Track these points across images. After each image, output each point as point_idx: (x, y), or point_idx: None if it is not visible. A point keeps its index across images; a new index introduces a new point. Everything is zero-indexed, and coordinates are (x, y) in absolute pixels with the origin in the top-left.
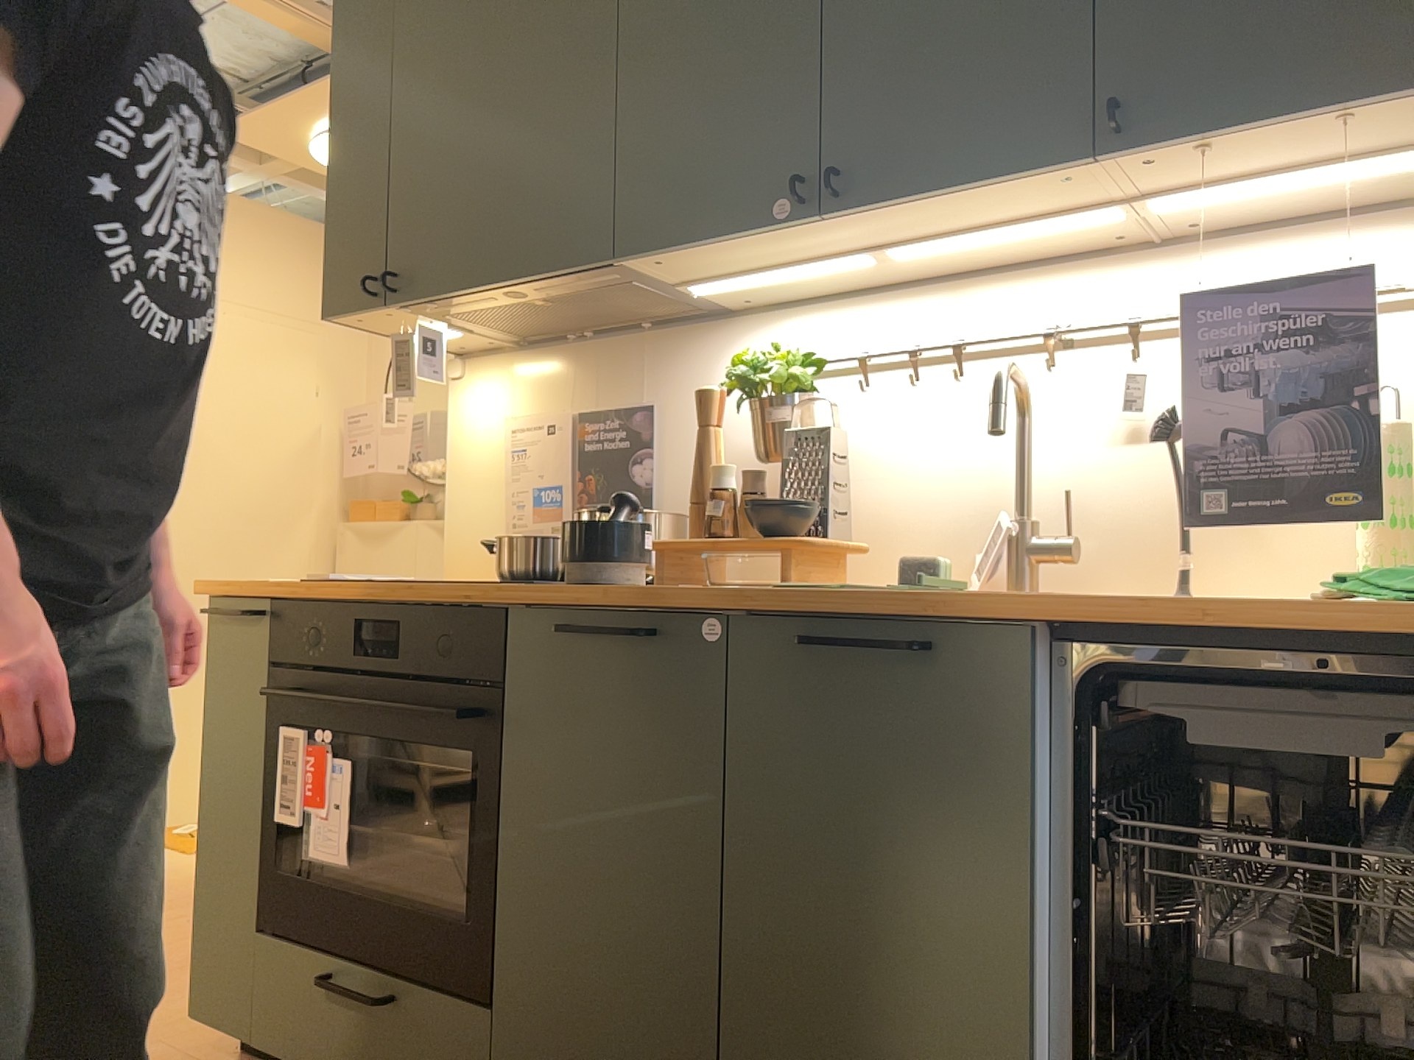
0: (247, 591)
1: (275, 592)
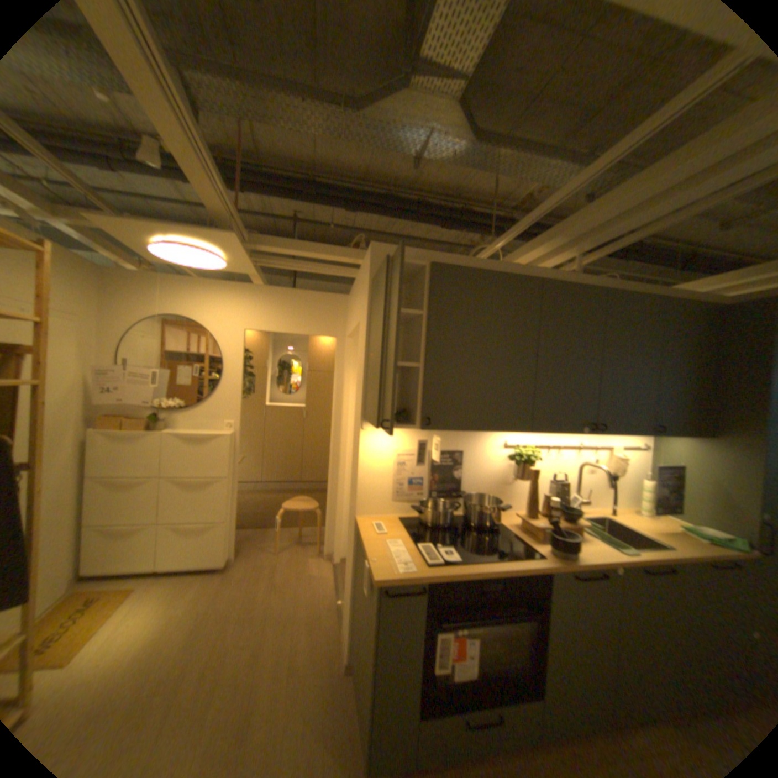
0: (416, 581)
1: (428, 577)
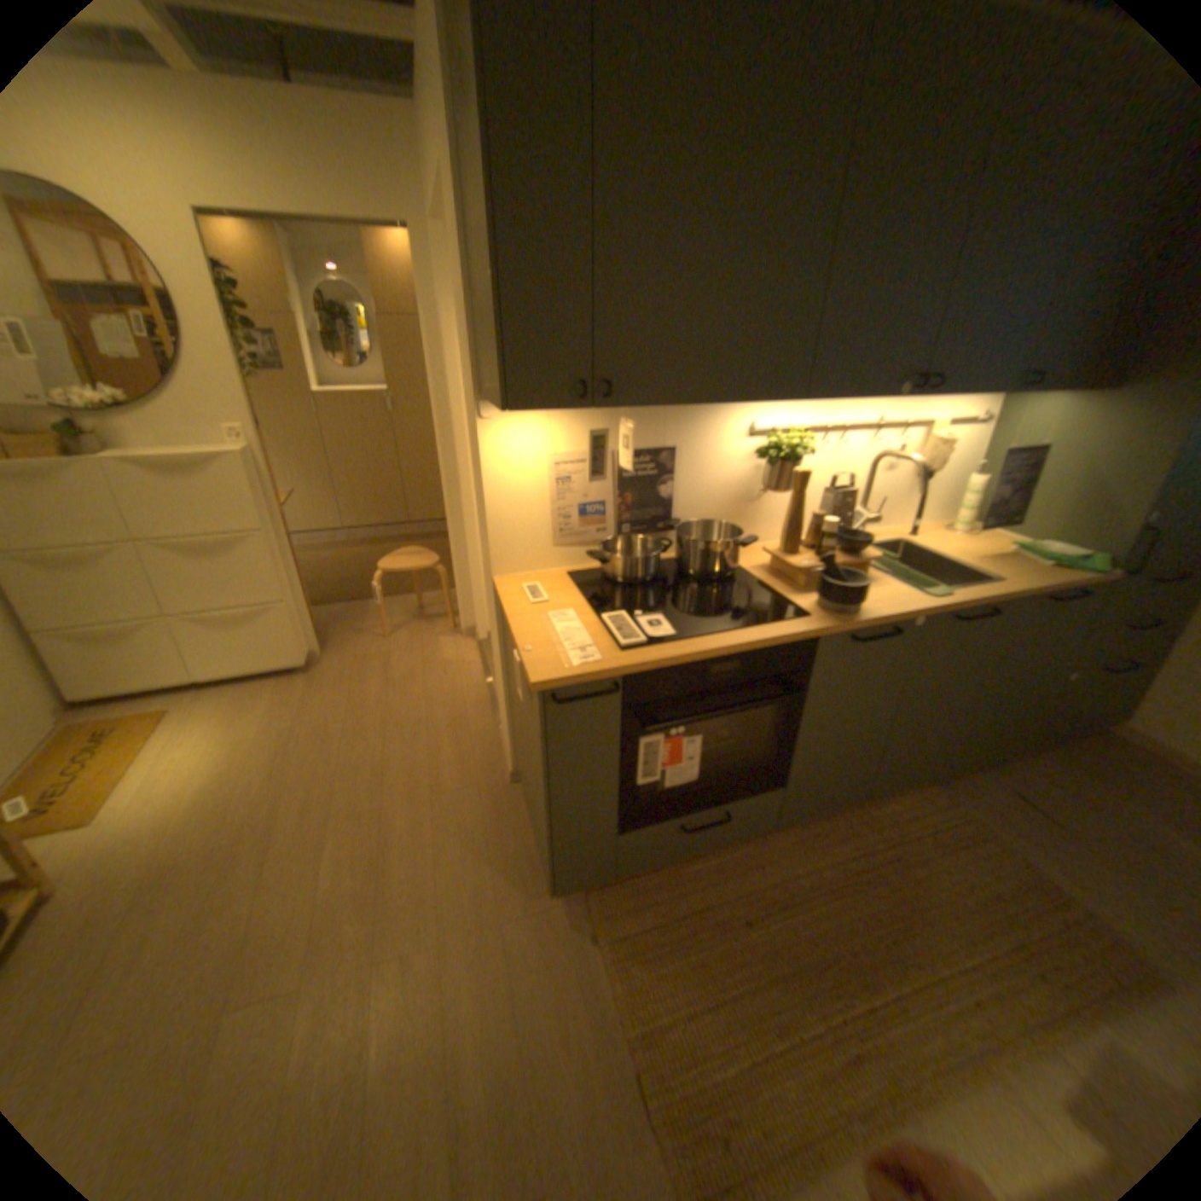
0: (602, 675)
1: (621, 667)
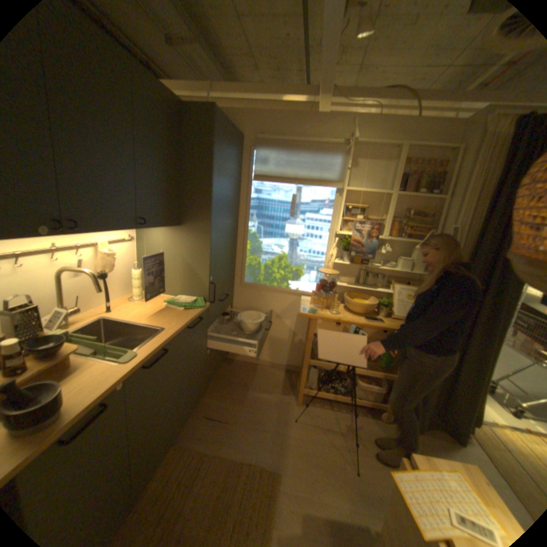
0: None
1: None
